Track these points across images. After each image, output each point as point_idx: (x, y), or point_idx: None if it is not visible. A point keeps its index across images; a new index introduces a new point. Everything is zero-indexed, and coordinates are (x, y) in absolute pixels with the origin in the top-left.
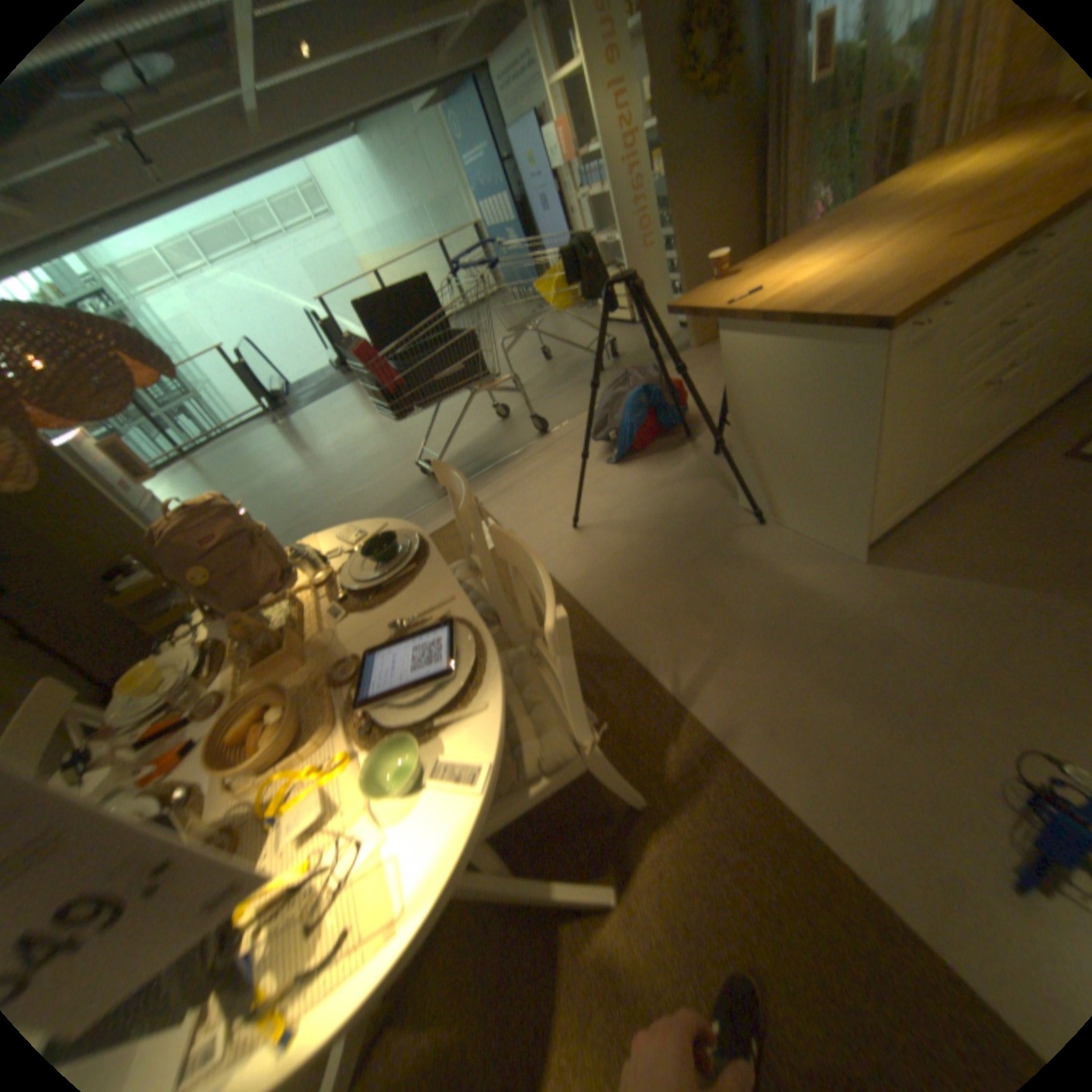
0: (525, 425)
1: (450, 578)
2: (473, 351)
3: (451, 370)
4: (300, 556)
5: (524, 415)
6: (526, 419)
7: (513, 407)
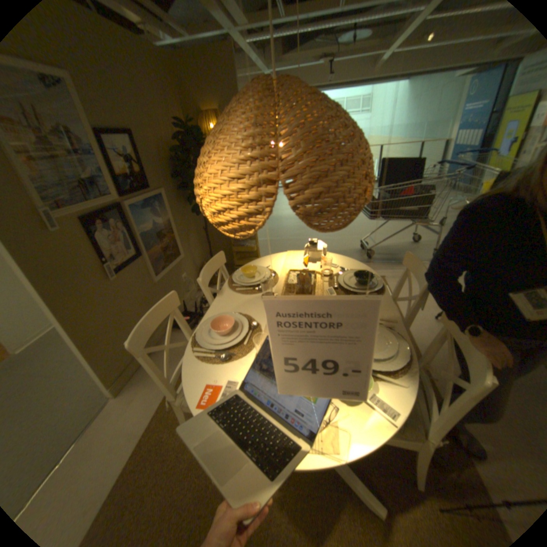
0: (430, 251)
1: (393, 310)
2: (428, 203)
3: (412, 207)
4: (326, 259)
5: (432, 245)
6: (433, 248)
7: (427, 238)
